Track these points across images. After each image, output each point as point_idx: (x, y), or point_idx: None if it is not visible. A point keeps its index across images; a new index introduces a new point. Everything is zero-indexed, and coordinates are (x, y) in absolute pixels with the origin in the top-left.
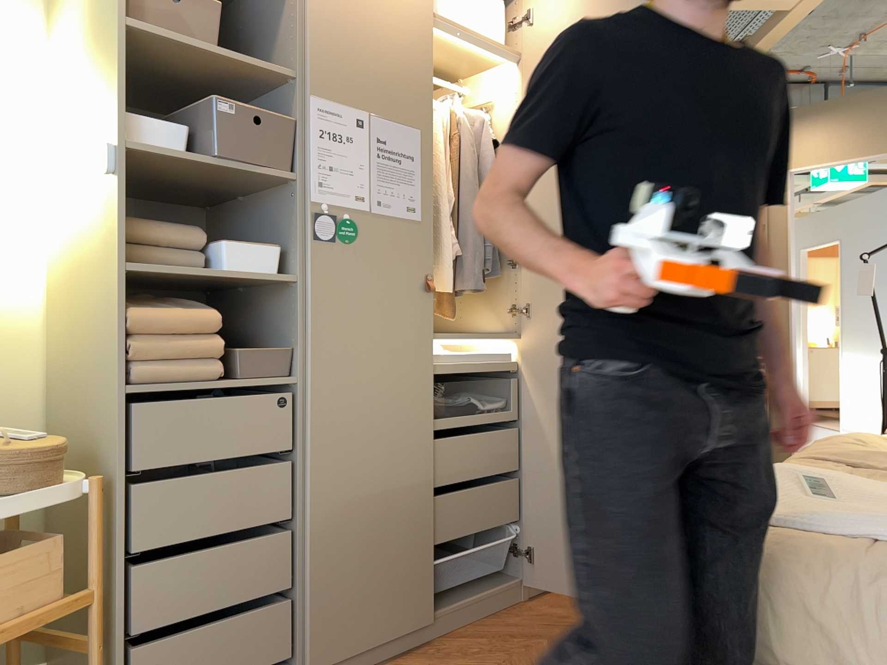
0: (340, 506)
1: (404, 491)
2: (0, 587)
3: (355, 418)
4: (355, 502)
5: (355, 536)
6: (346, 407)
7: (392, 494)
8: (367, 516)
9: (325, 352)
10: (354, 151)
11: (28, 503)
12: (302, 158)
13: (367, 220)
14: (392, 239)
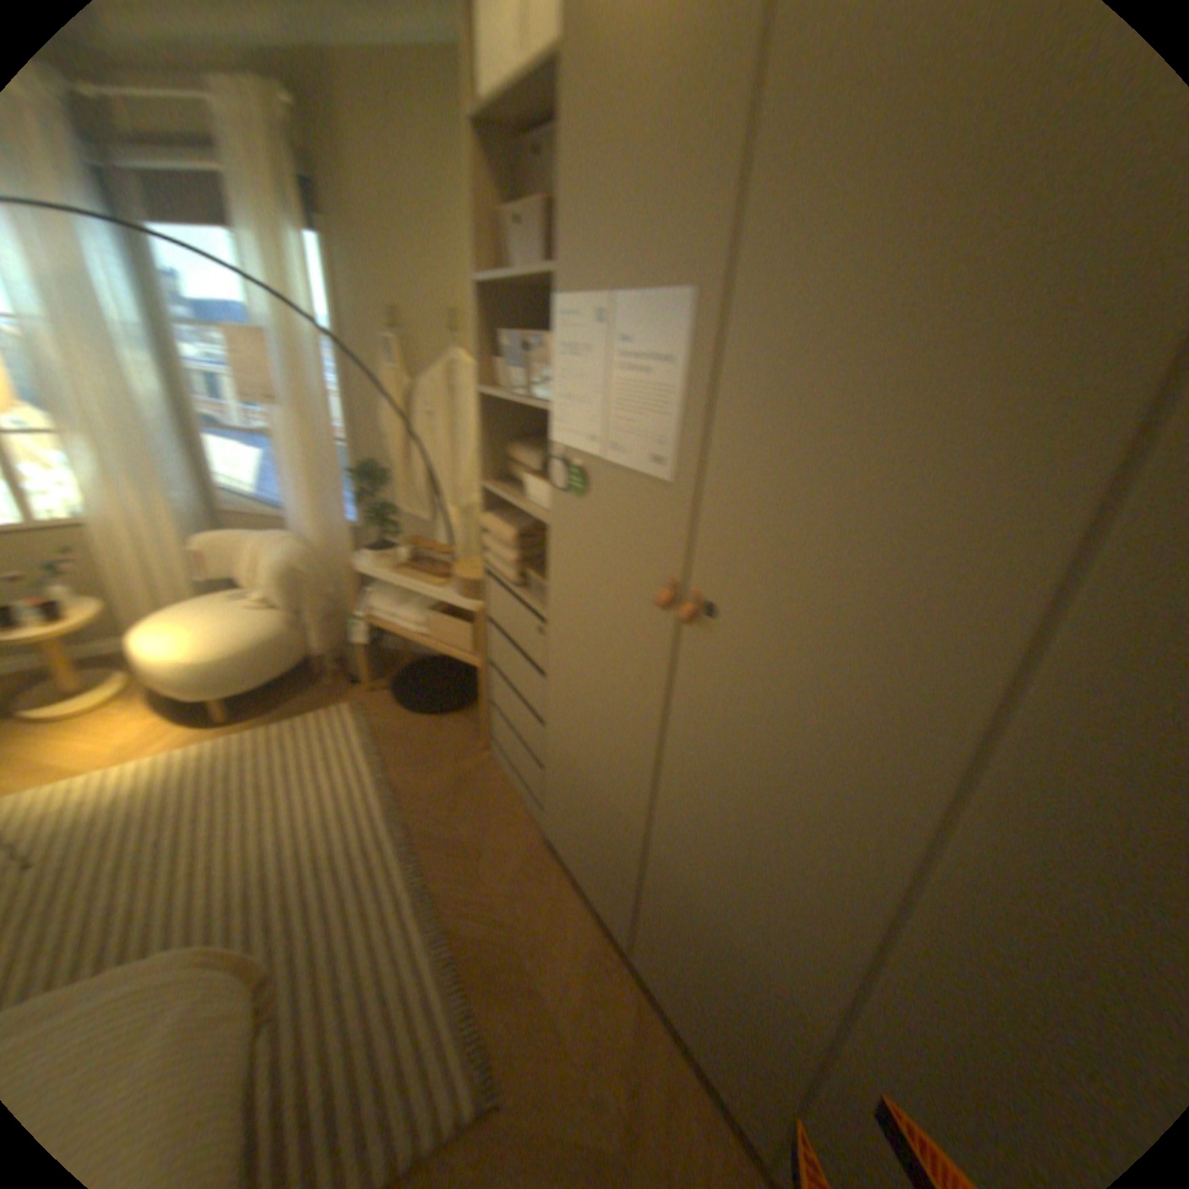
0: (562, 752)
1: (612, 810)
2: (443, 630)
3: (575, 693)
4: (571, 763)
5: (570, 789)
6: (570, 675)
7: (601, 797)
8: (579, 786)
9: (557, 611)
10: (590, 367)
11: (448, 601)
12: (552, 386)
13: (599, 472)
14: (626, 508)
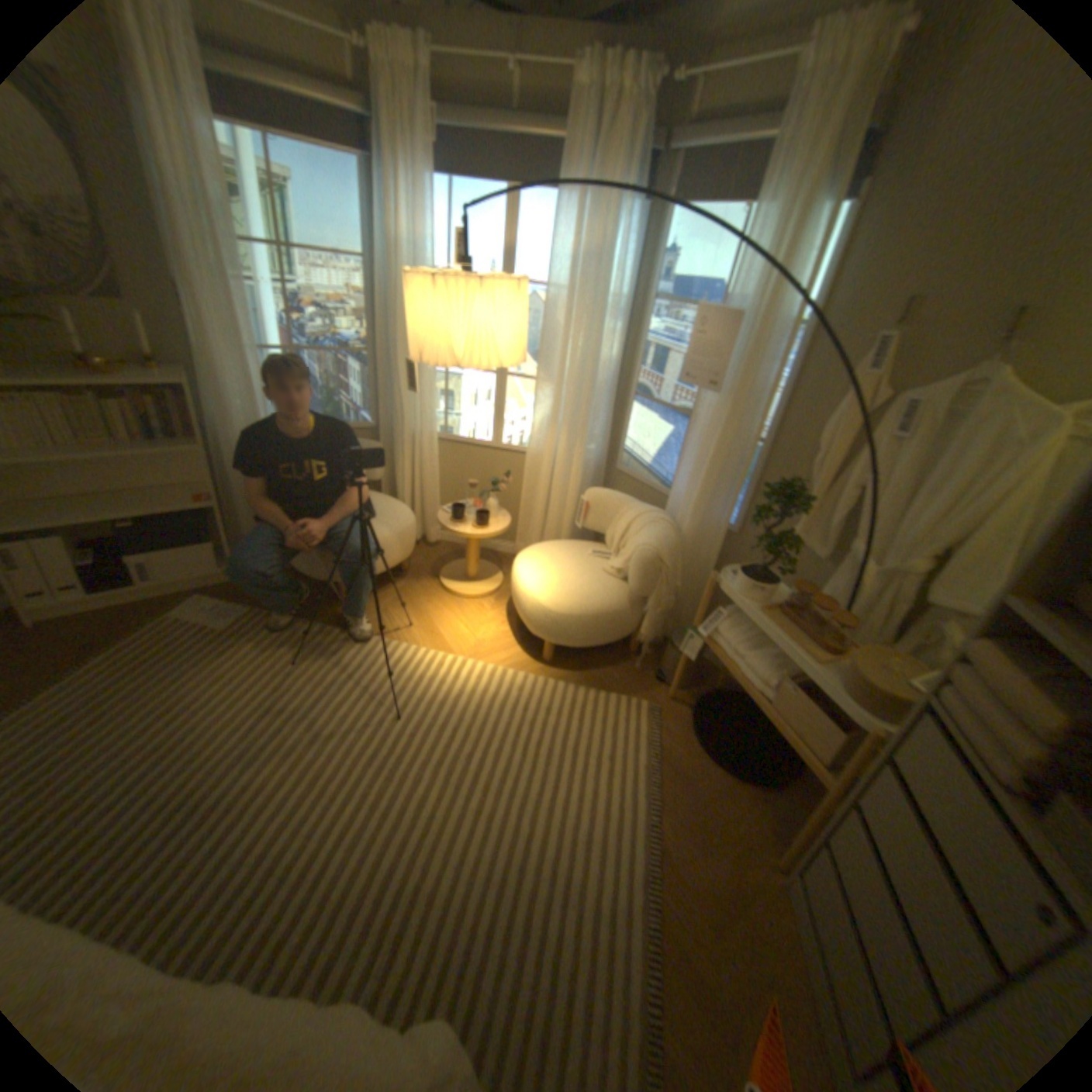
0: None
1: None
2: (803, 715)
3: None
4: None
5: None
6: None
7: None
8: None
9: None
10: None
11: (833, 694)
12: None
13: None
14: None
